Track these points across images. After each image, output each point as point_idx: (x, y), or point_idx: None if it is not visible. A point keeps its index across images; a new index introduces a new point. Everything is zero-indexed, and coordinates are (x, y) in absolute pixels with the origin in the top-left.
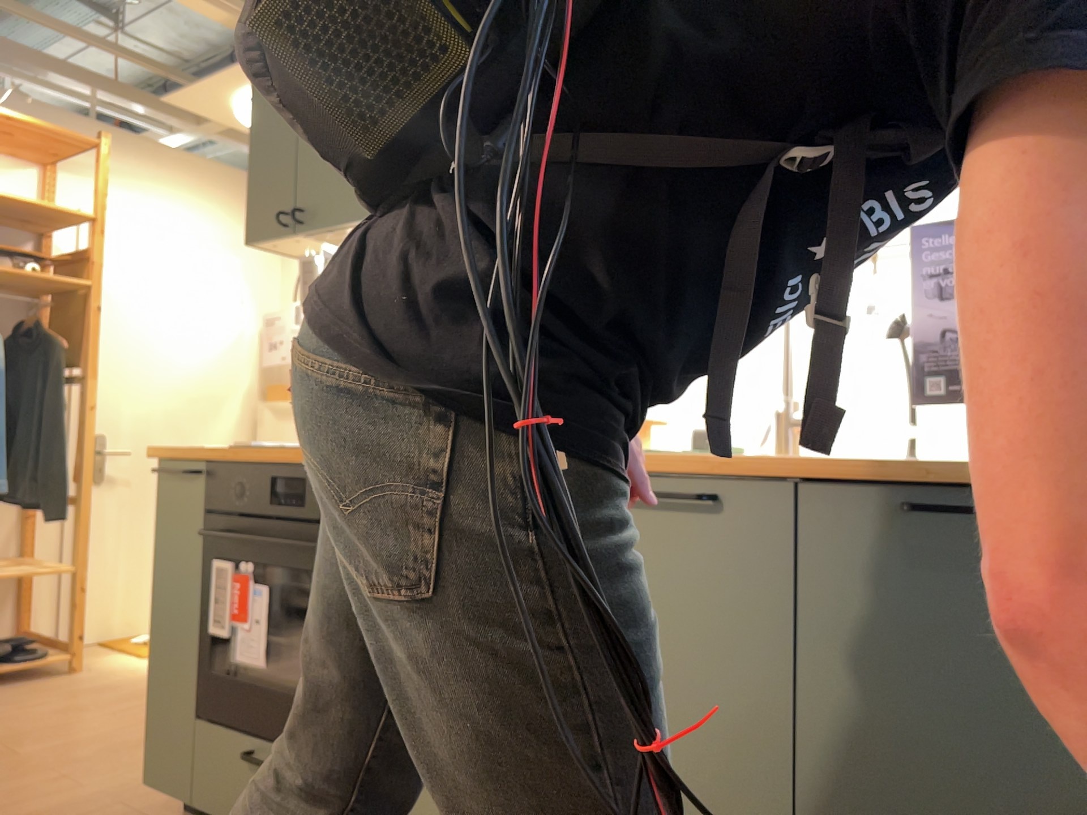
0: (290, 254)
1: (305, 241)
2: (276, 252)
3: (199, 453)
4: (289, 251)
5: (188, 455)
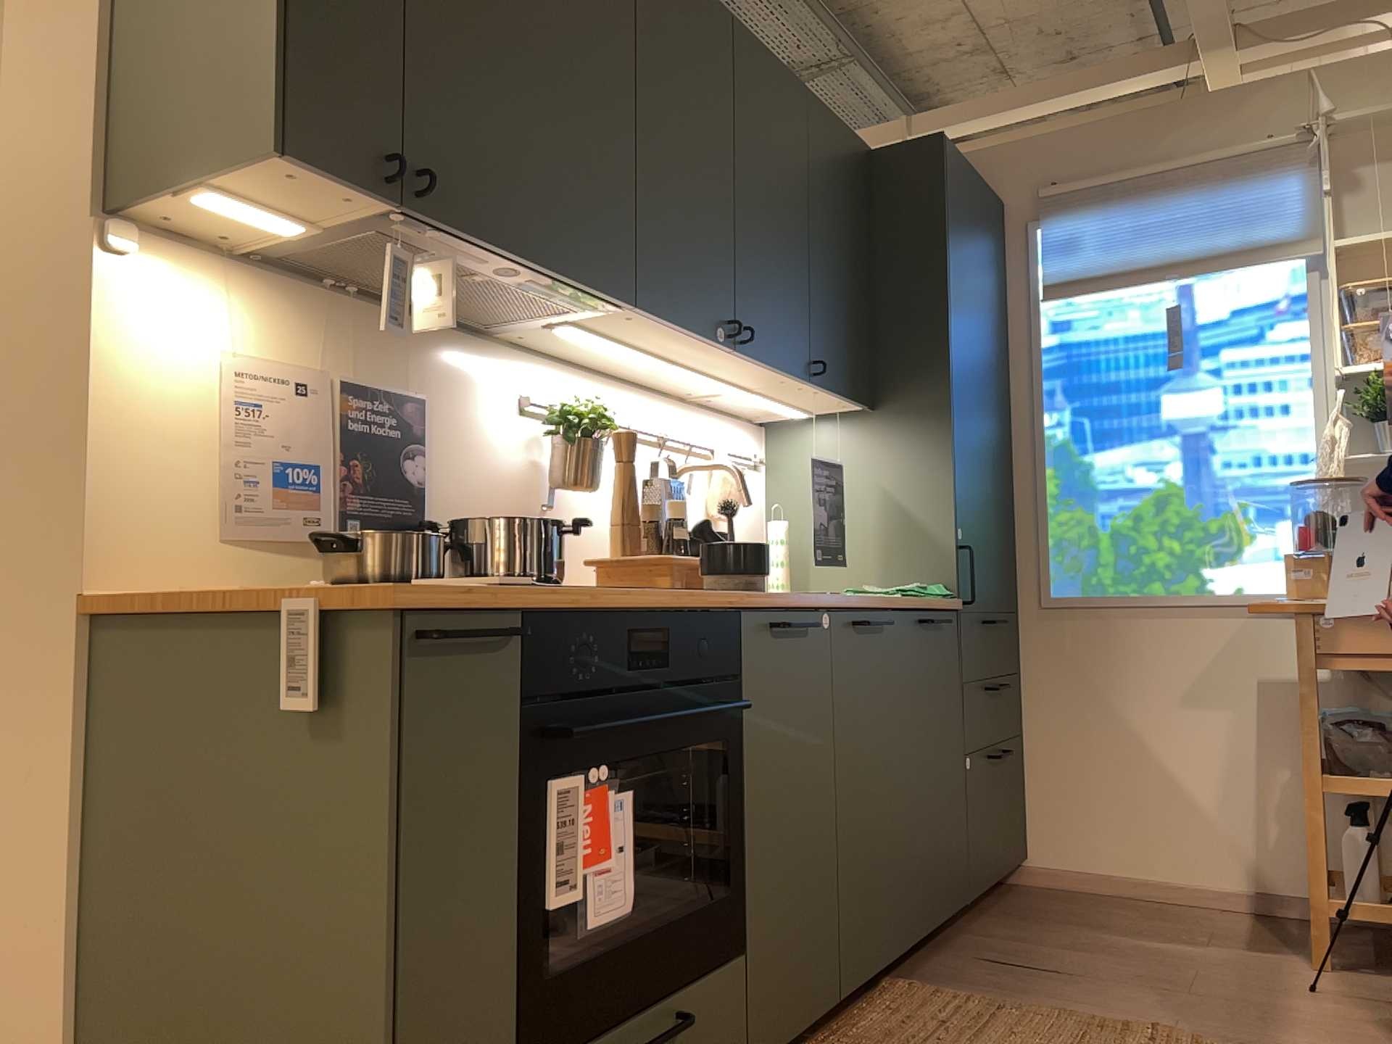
0: (232, 179)
1: (353, 203)
2: (253, 172)
3: (525, 596)
4: (261, 182)
5: (495, 600)
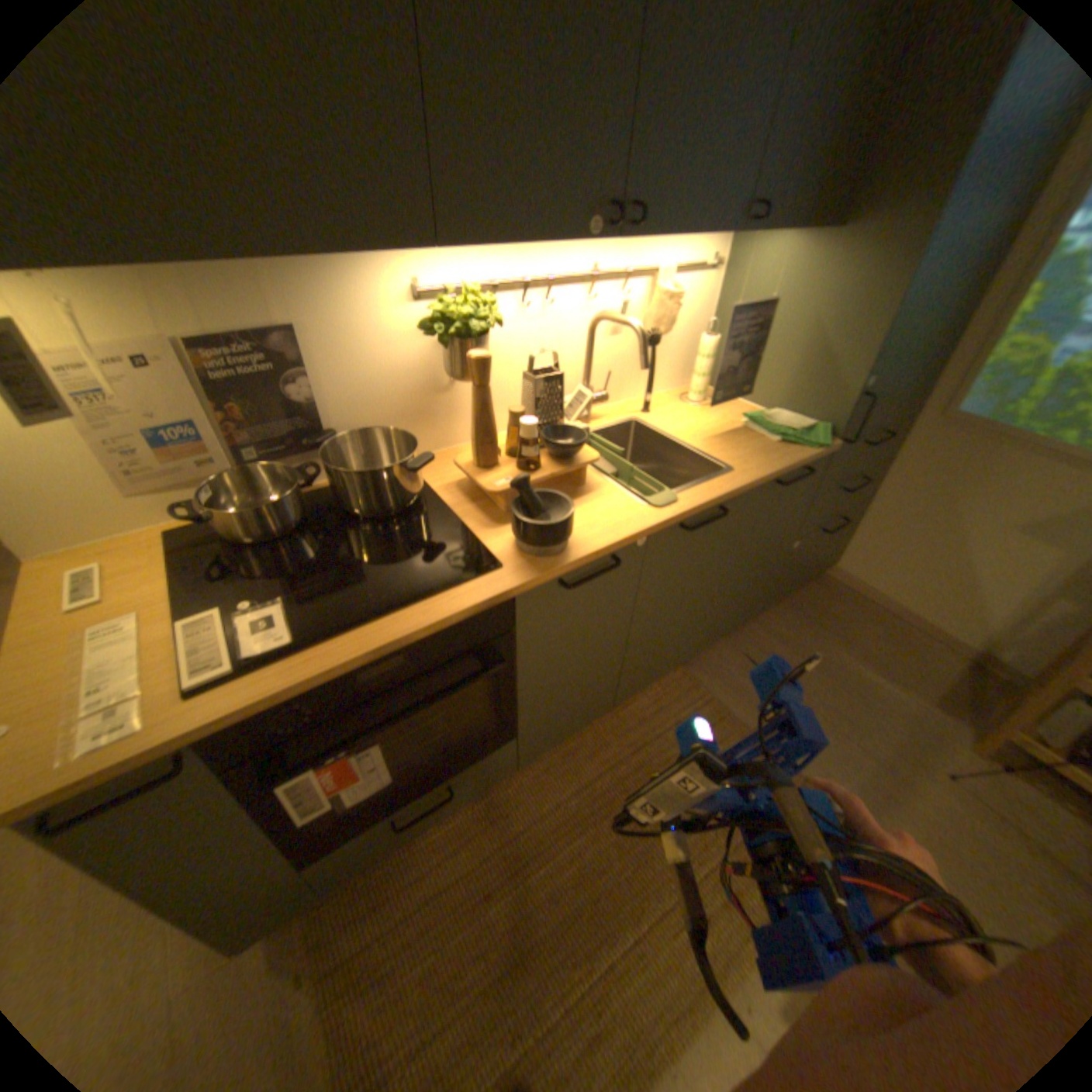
0: None
1: None
2: None
3: (174, 744)
4: None
5: (134, 763)
